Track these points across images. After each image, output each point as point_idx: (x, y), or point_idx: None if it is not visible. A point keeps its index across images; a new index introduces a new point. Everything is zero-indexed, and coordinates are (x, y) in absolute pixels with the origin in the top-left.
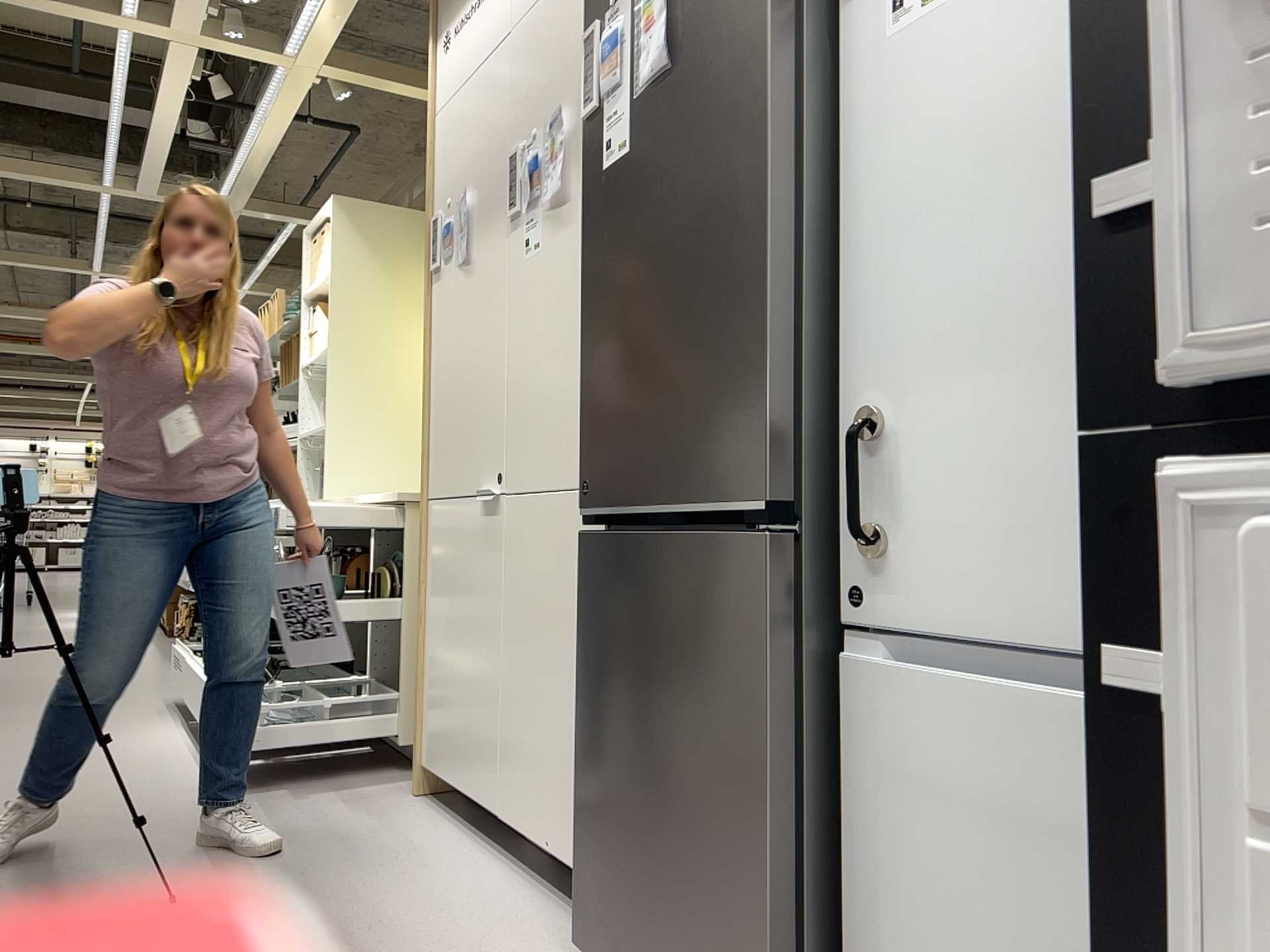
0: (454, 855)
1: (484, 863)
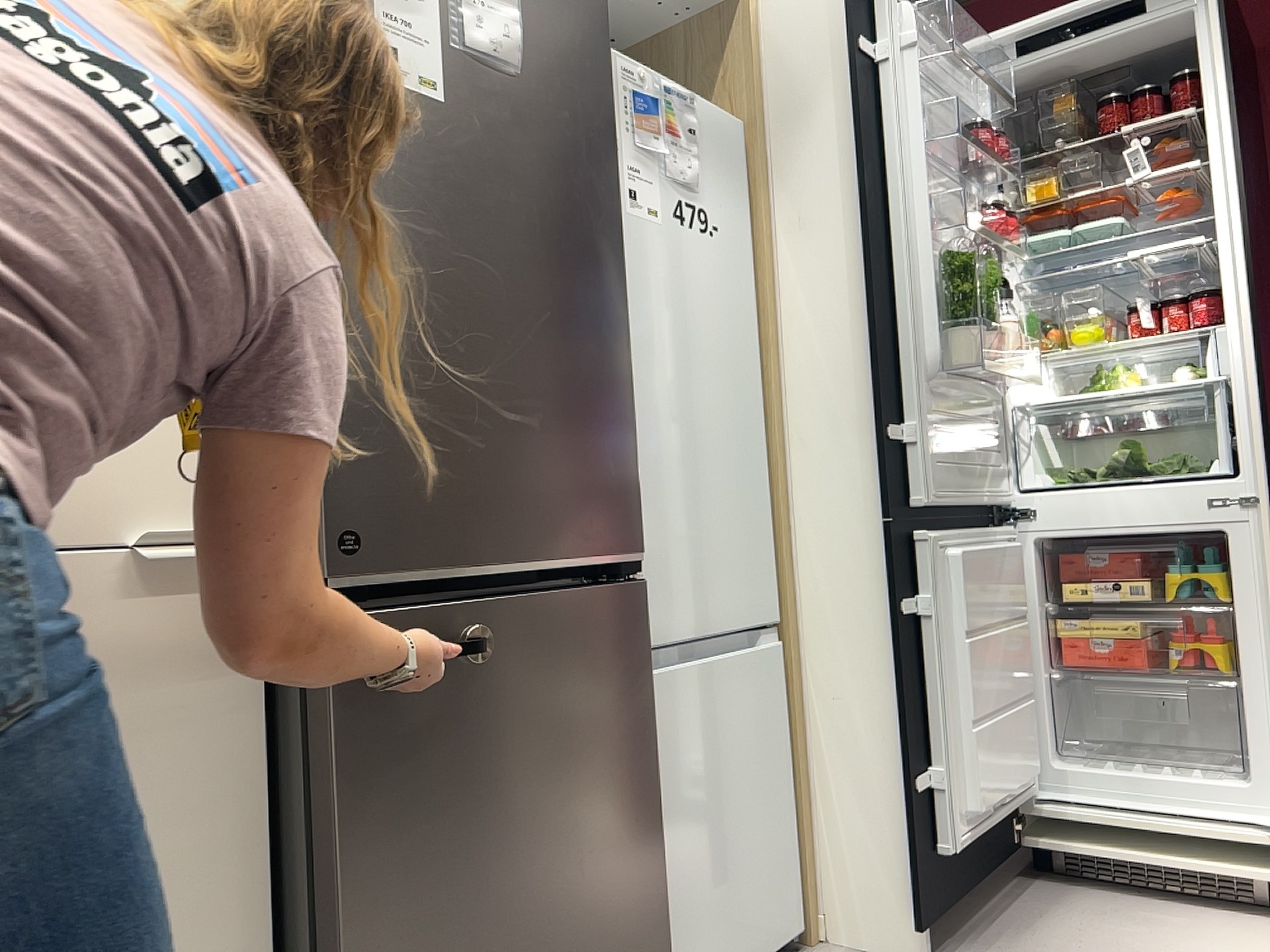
0: None
1: None
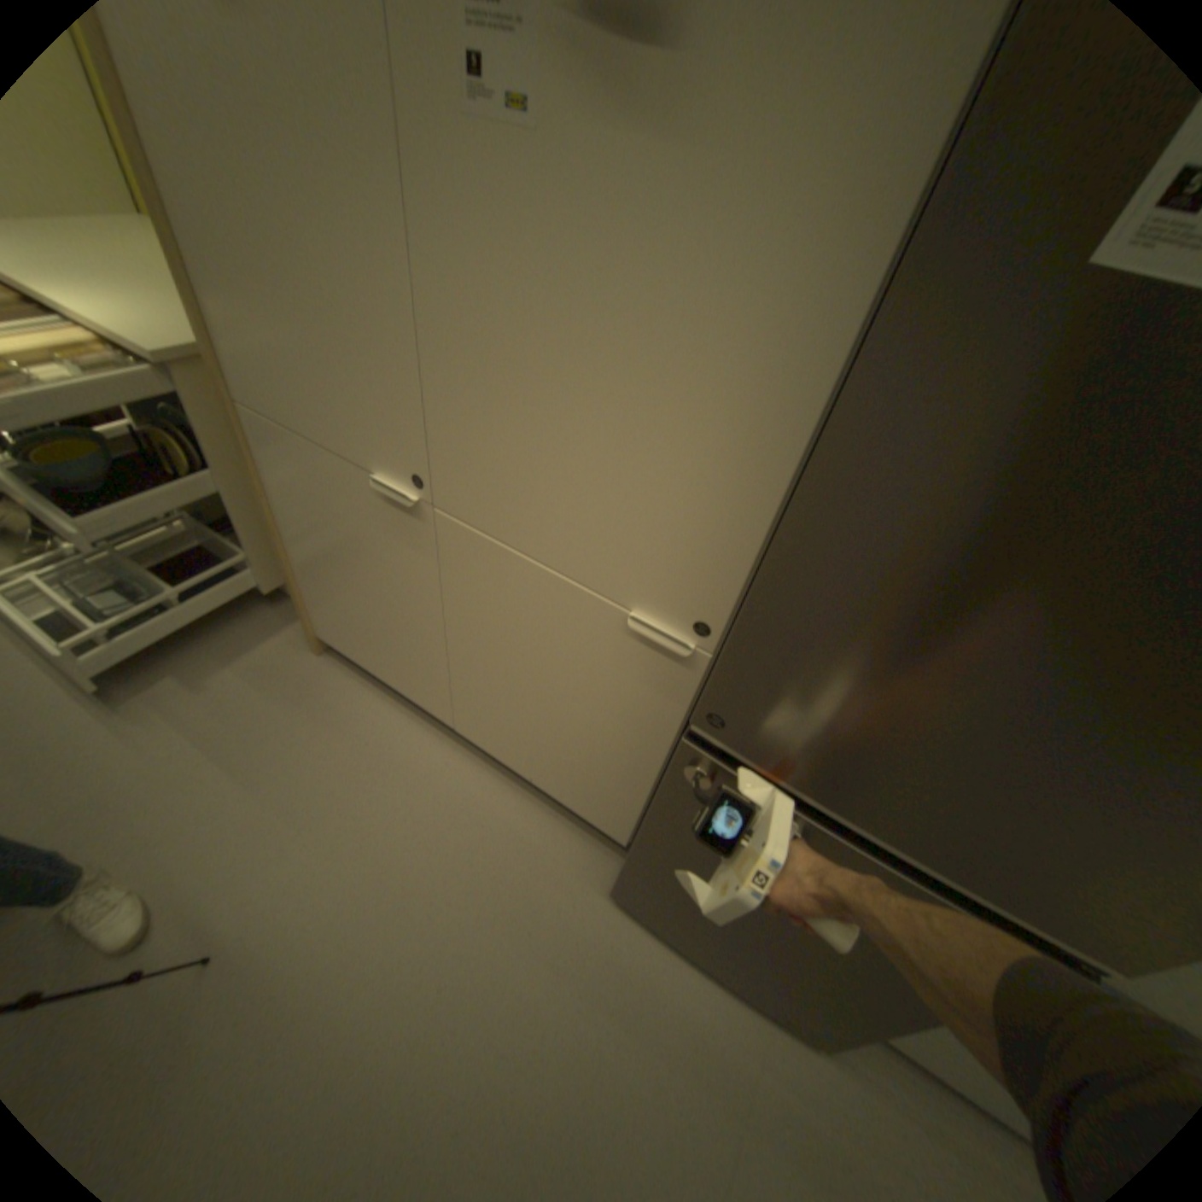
0: (418, 752)
1: (451, 759)
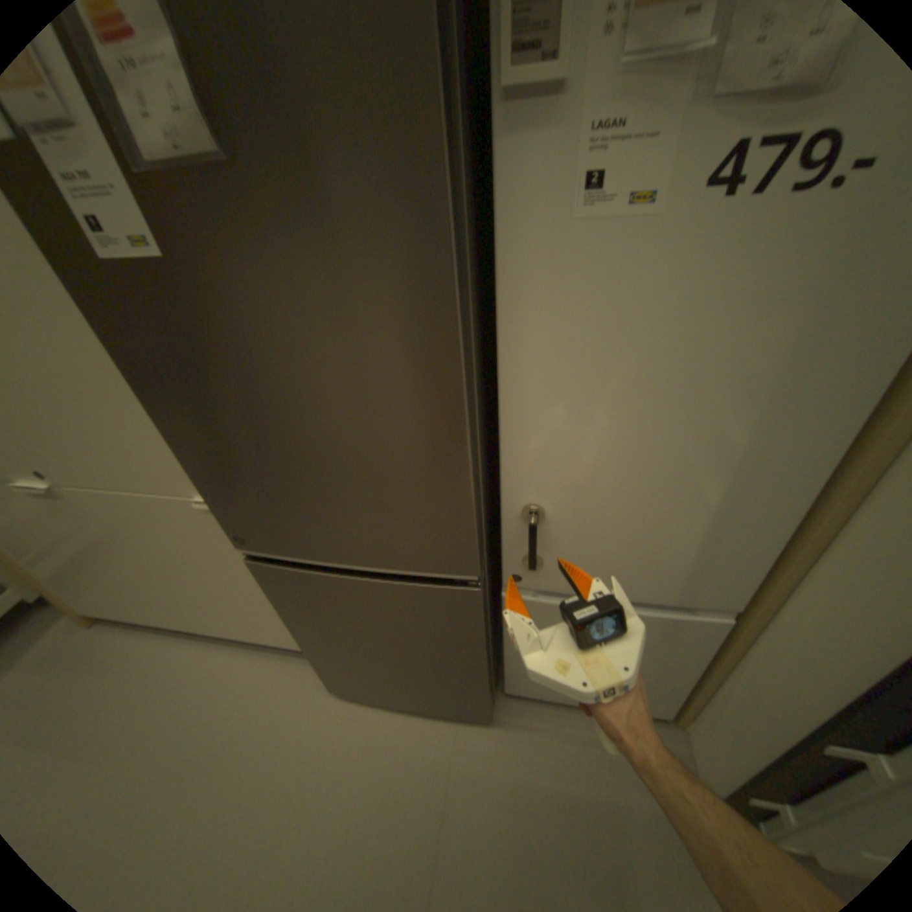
0: (178, 662)
1: (204, 655)
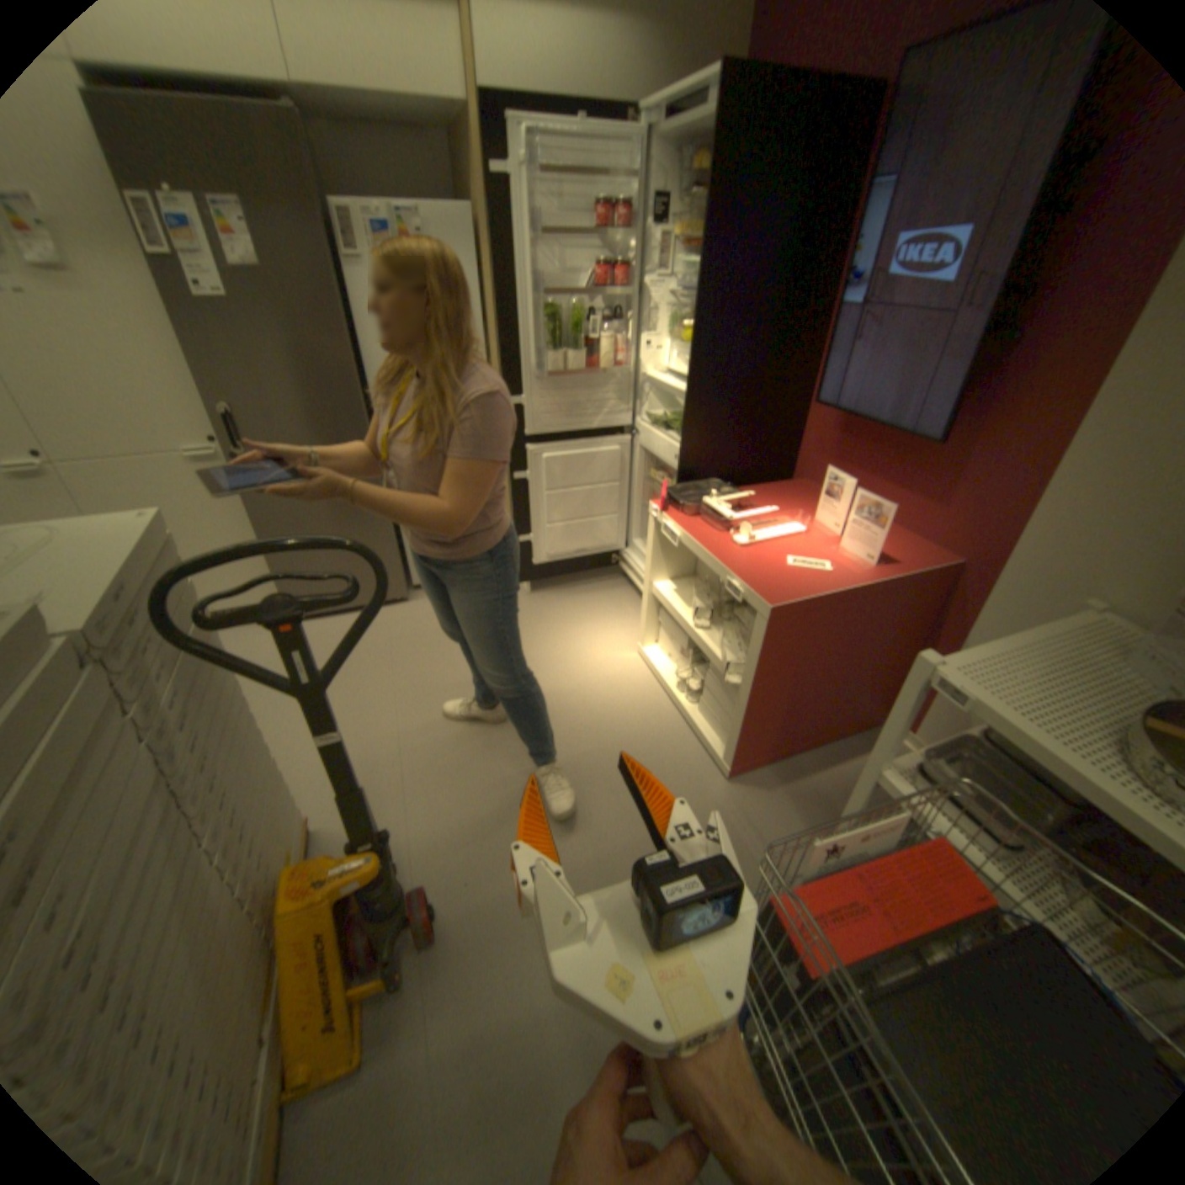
0: None
1: None
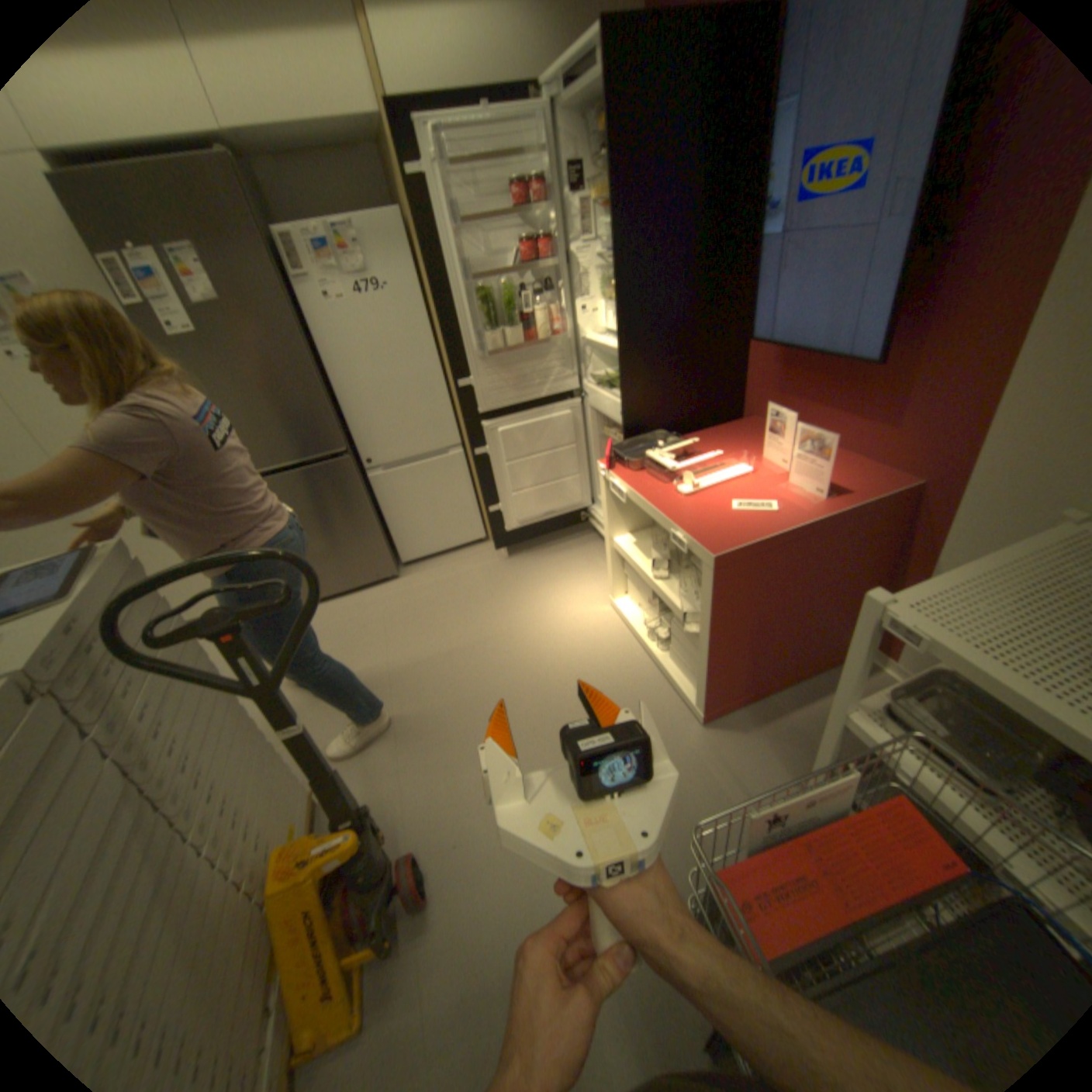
0: None
1: None
